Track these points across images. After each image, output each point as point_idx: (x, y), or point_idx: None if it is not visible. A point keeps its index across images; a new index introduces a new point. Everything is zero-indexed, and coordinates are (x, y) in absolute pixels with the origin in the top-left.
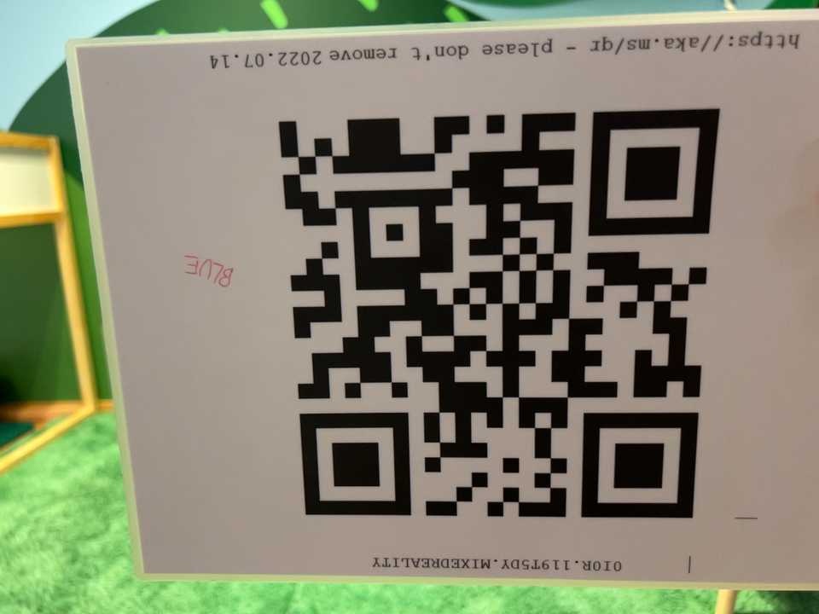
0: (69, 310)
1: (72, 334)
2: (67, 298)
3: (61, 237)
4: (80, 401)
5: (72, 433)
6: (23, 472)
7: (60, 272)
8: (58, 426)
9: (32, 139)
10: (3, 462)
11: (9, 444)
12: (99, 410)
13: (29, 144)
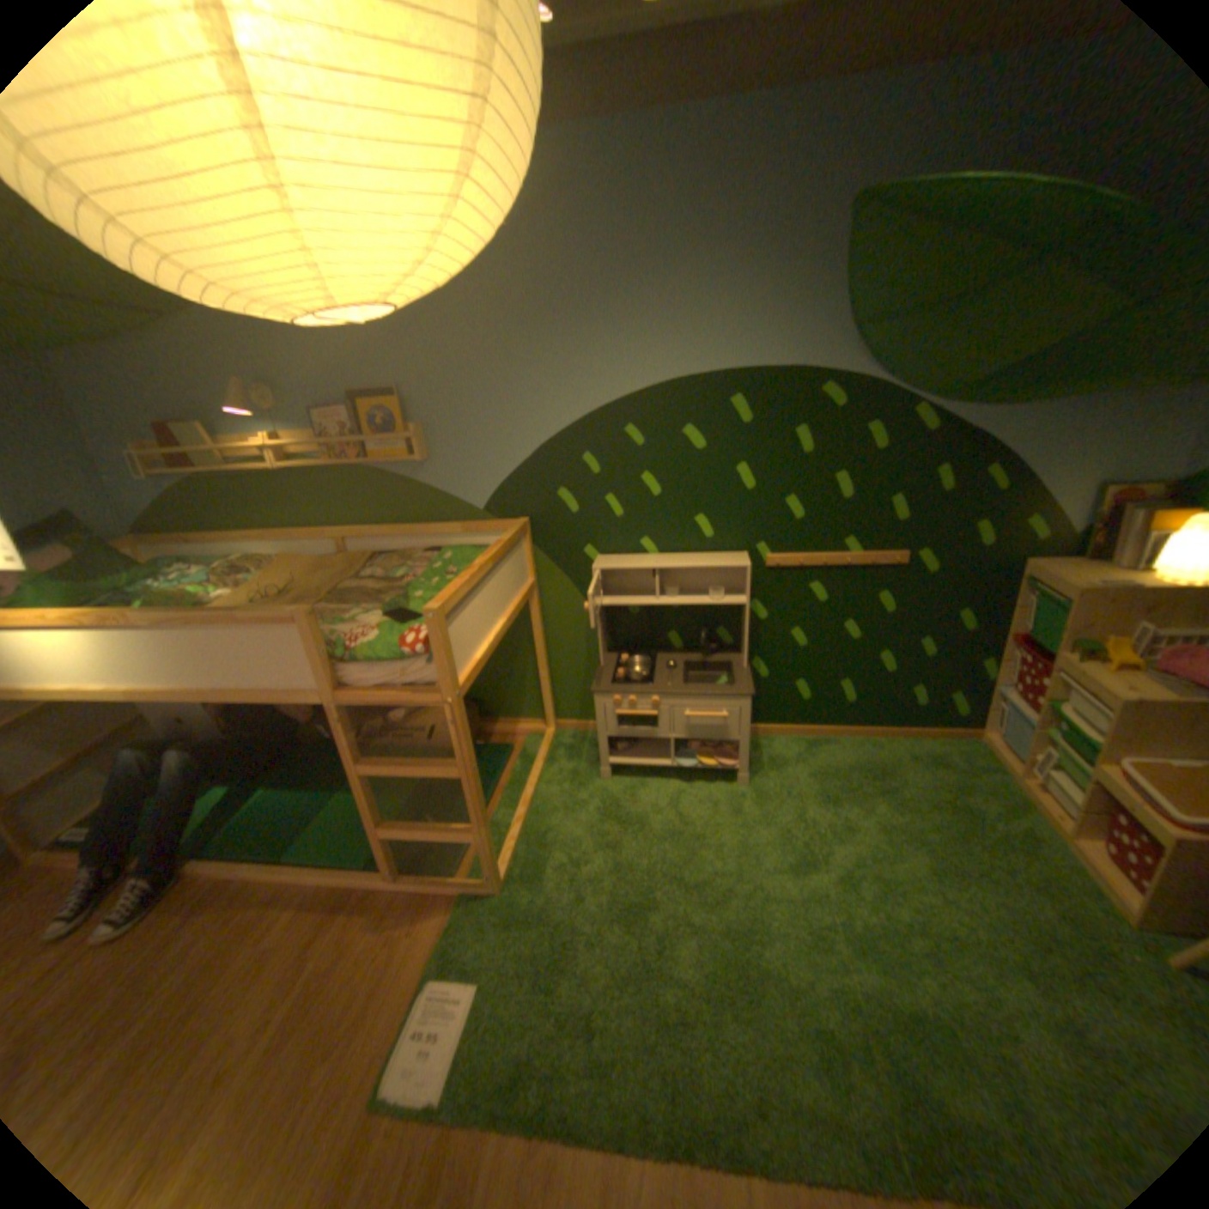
0: (539, 659)
1: (541, 676)
2: (538, 650)
3: (535, 603)
4: (542, 720)
5: (552, 759)
6: (540, 809)
7: (532, 630)
8: (541, 753)
9: (511, 524)
10: (524, 801)
11: (506, 768)
12: (558, 728)
13: (509, 528)
